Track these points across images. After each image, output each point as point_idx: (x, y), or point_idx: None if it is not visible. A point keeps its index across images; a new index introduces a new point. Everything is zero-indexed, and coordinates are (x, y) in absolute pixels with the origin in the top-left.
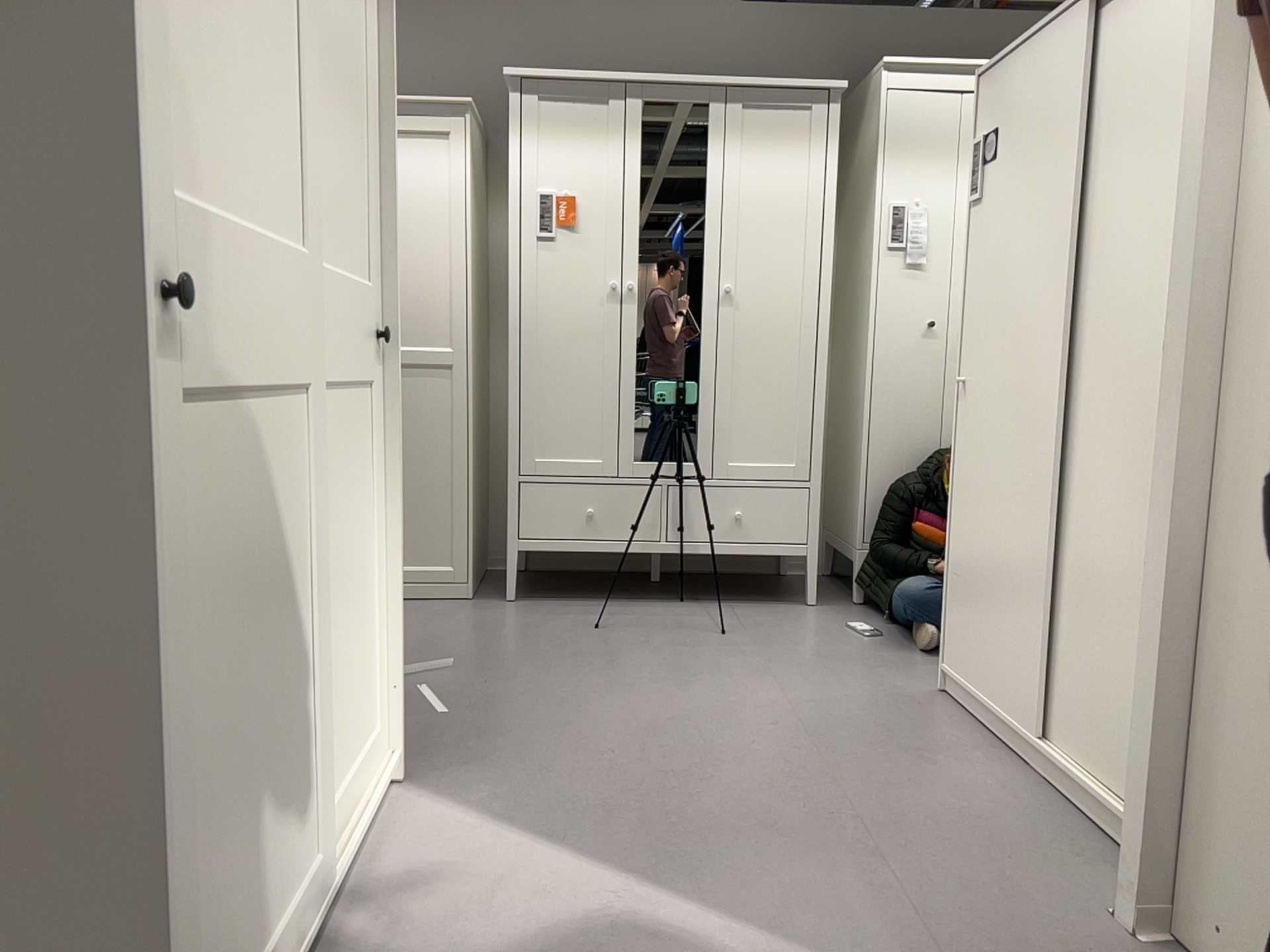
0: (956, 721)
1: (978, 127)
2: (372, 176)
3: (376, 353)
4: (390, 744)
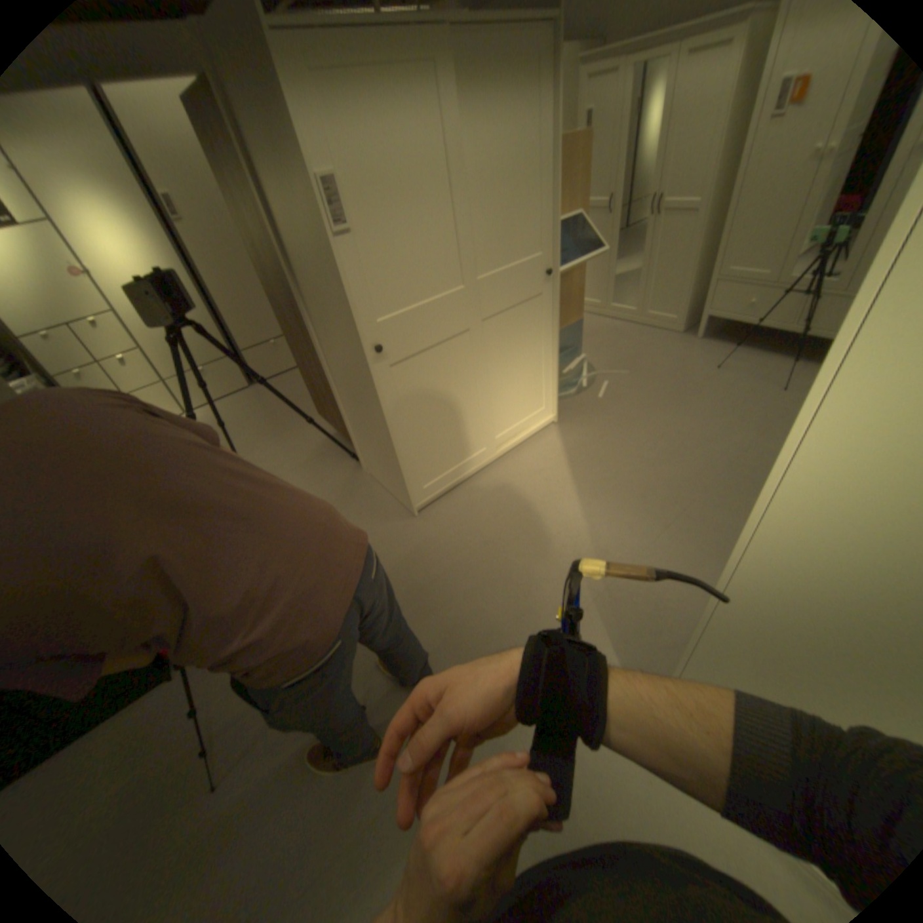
0: None
1: None
2: (549, 200)
3: (550, 278)
4: (553, 411)
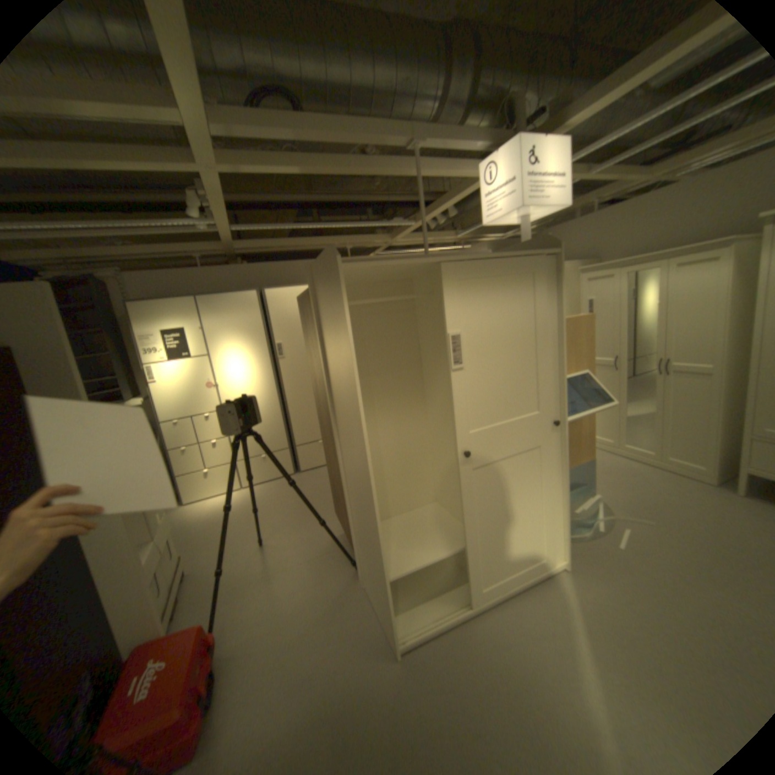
0: None
1: None
2: (555, 367)
3: (557, 428)
4: (566, 558)
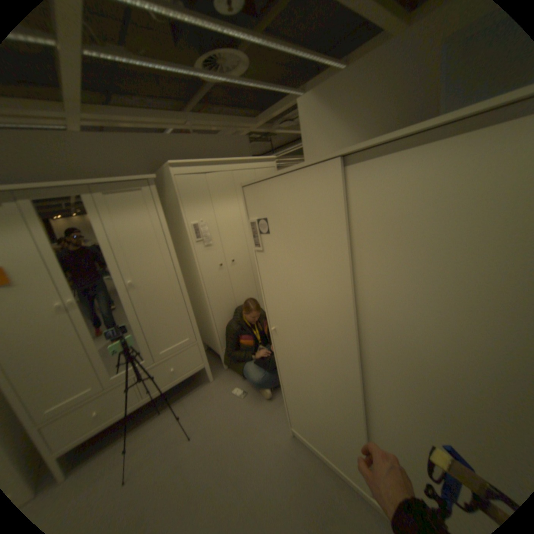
0: (310, 465)
1: (248, 213)
2: None
3: None
4: None
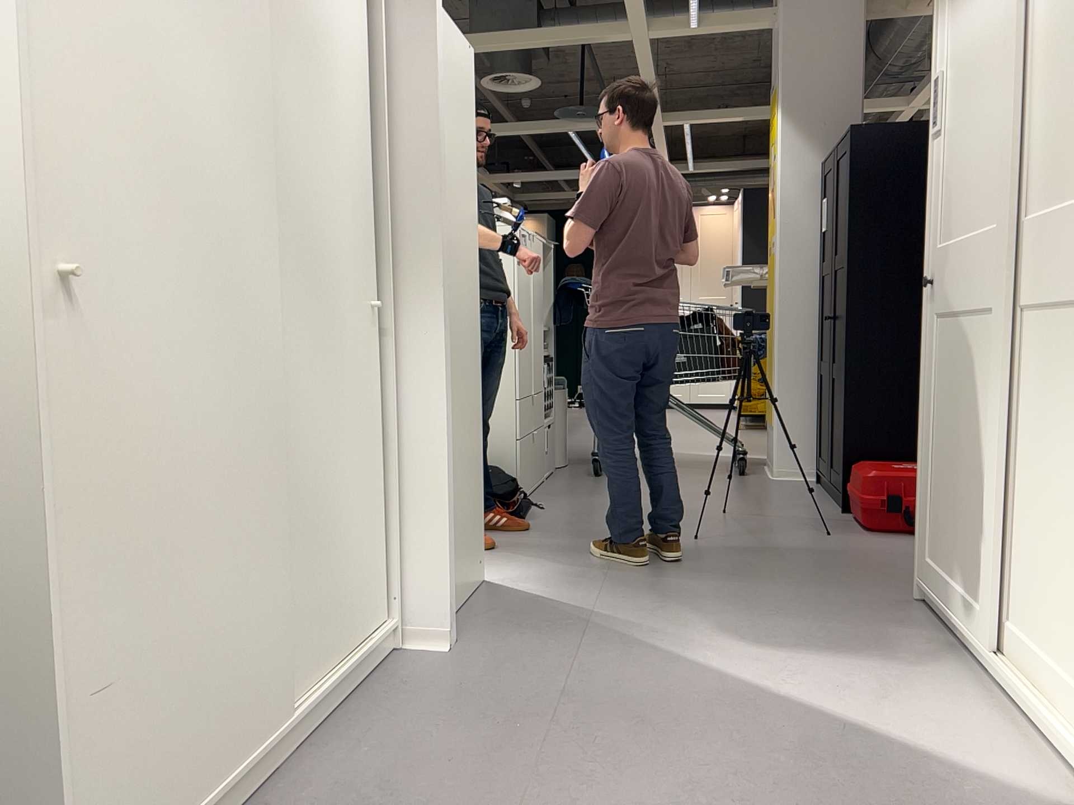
0: None
1: None
2: None
3: None
4: None
